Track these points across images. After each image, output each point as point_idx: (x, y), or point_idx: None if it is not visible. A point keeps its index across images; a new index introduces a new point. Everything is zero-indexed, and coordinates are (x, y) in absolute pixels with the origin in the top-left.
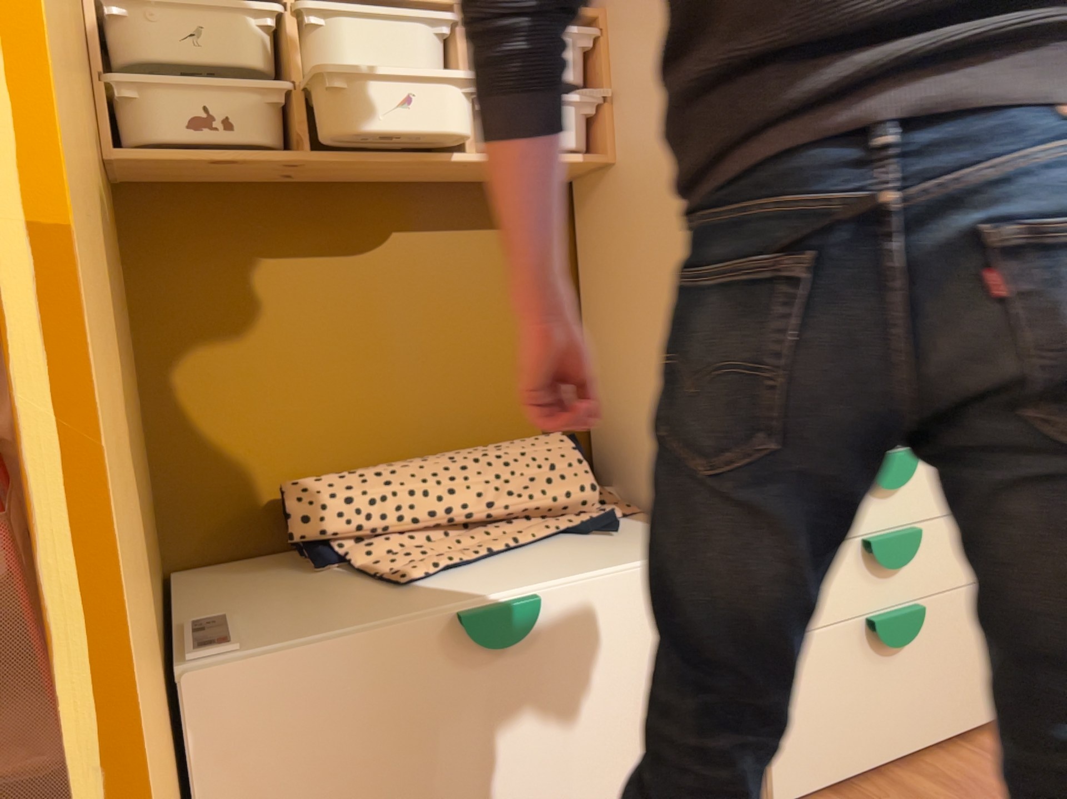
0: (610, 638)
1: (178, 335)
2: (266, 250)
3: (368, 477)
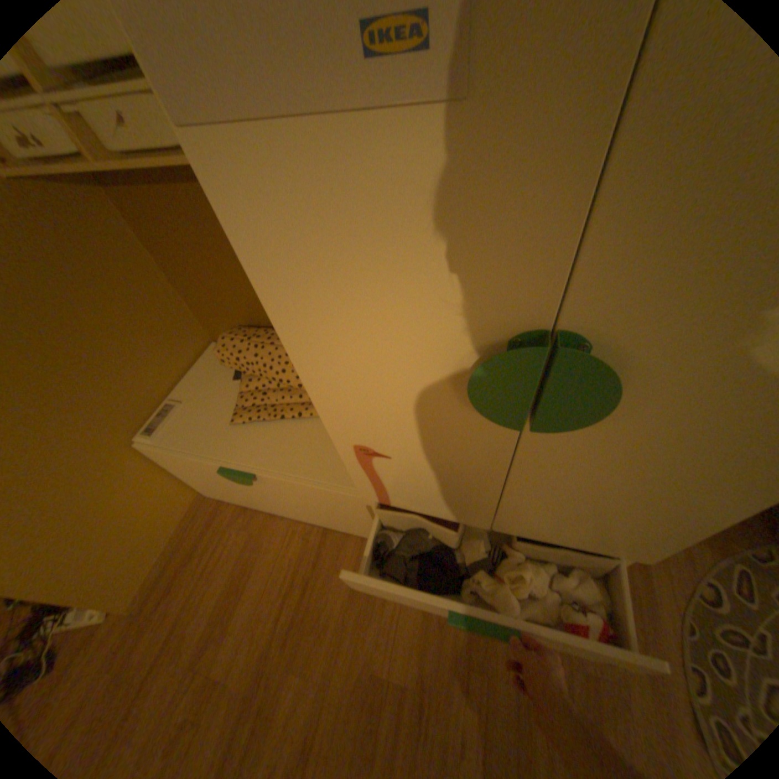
0: (300, 493)
1: (159, 243)
2: (171, 194)
3: (251, 345)
